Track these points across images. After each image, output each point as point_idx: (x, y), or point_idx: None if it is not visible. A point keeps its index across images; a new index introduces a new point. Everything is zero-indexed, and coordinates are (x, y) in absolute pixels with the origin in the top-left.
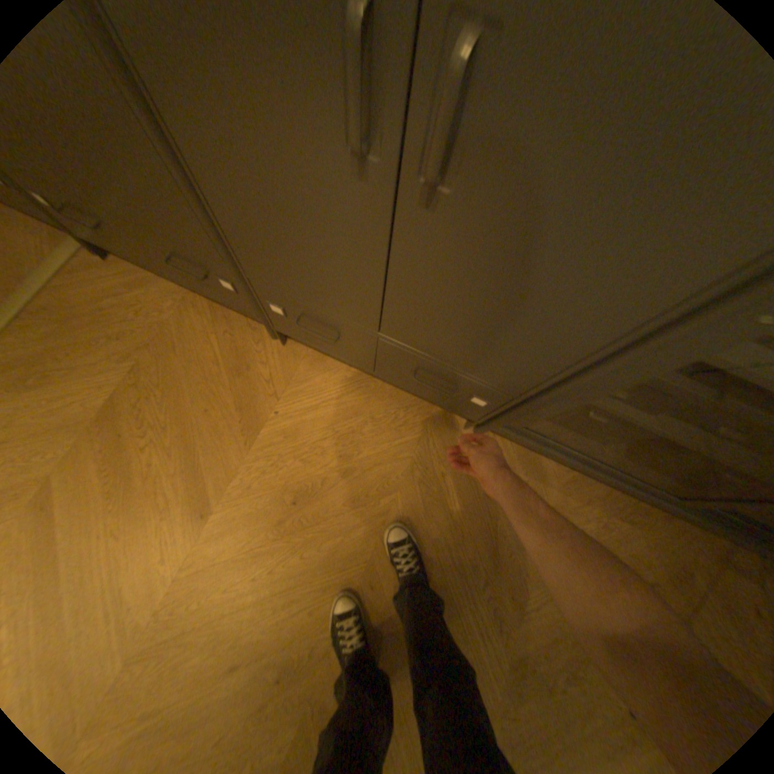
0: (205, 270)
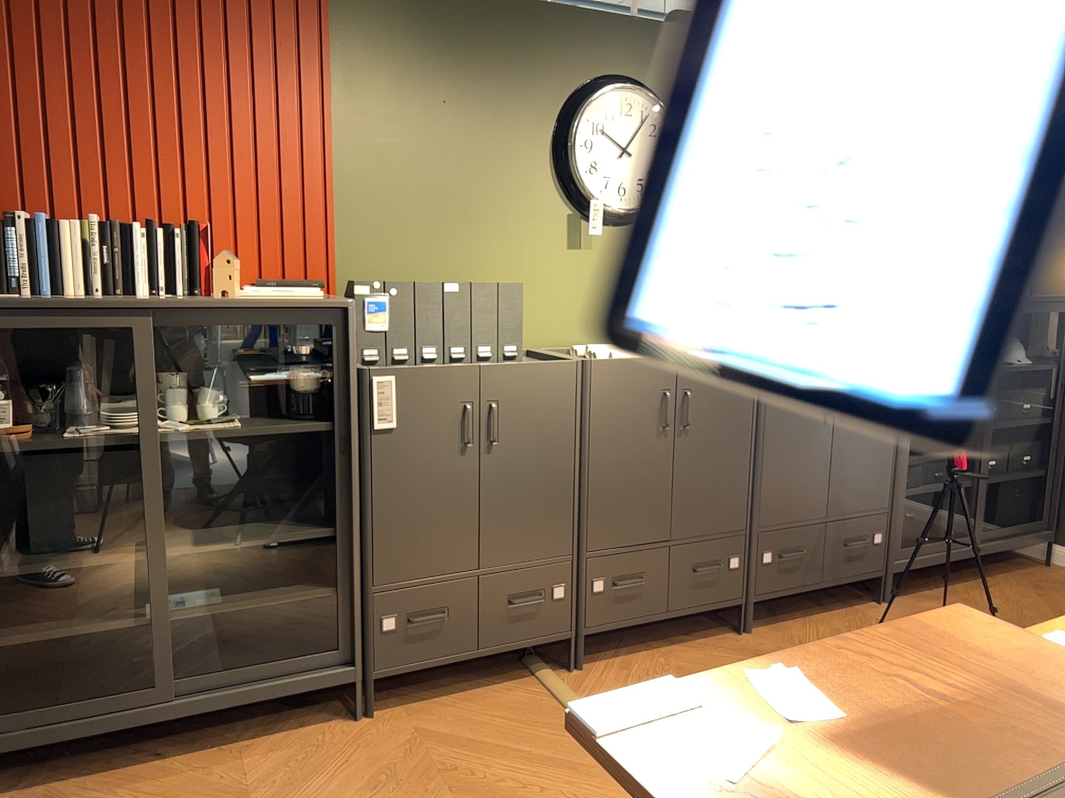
0: (725, 555)
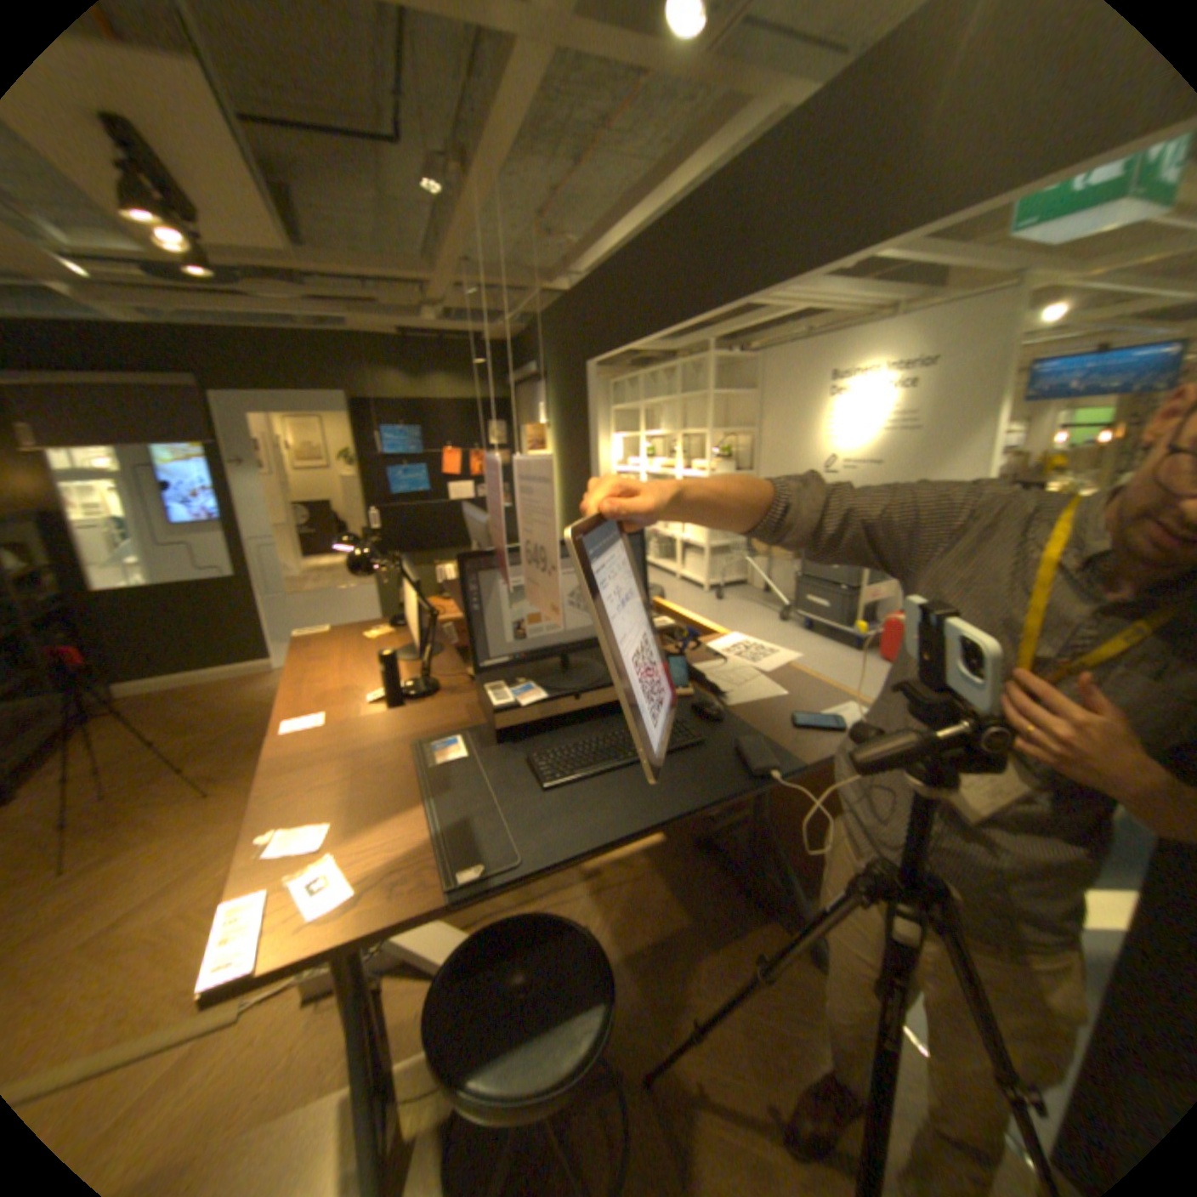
0: None
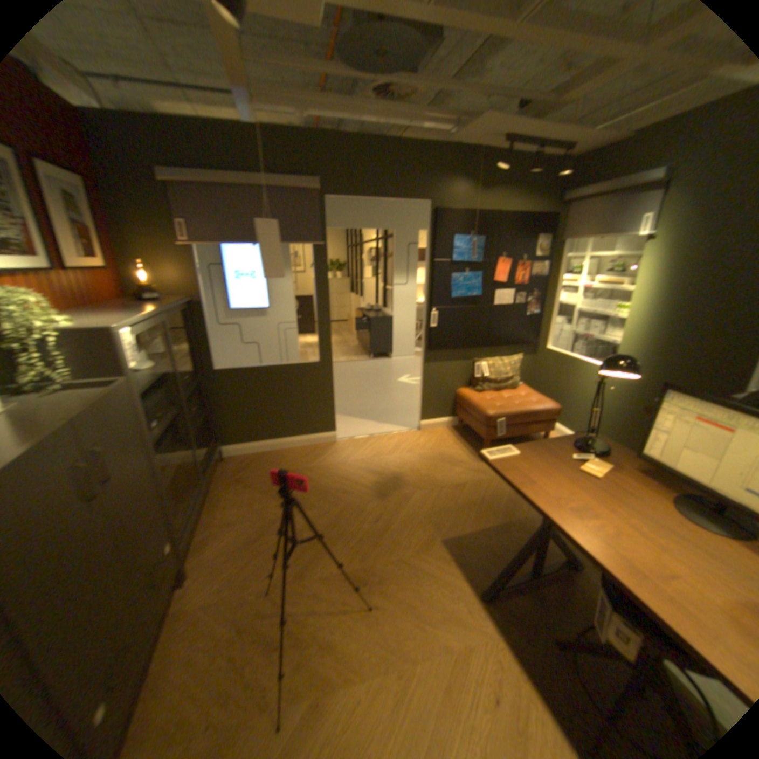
0: None
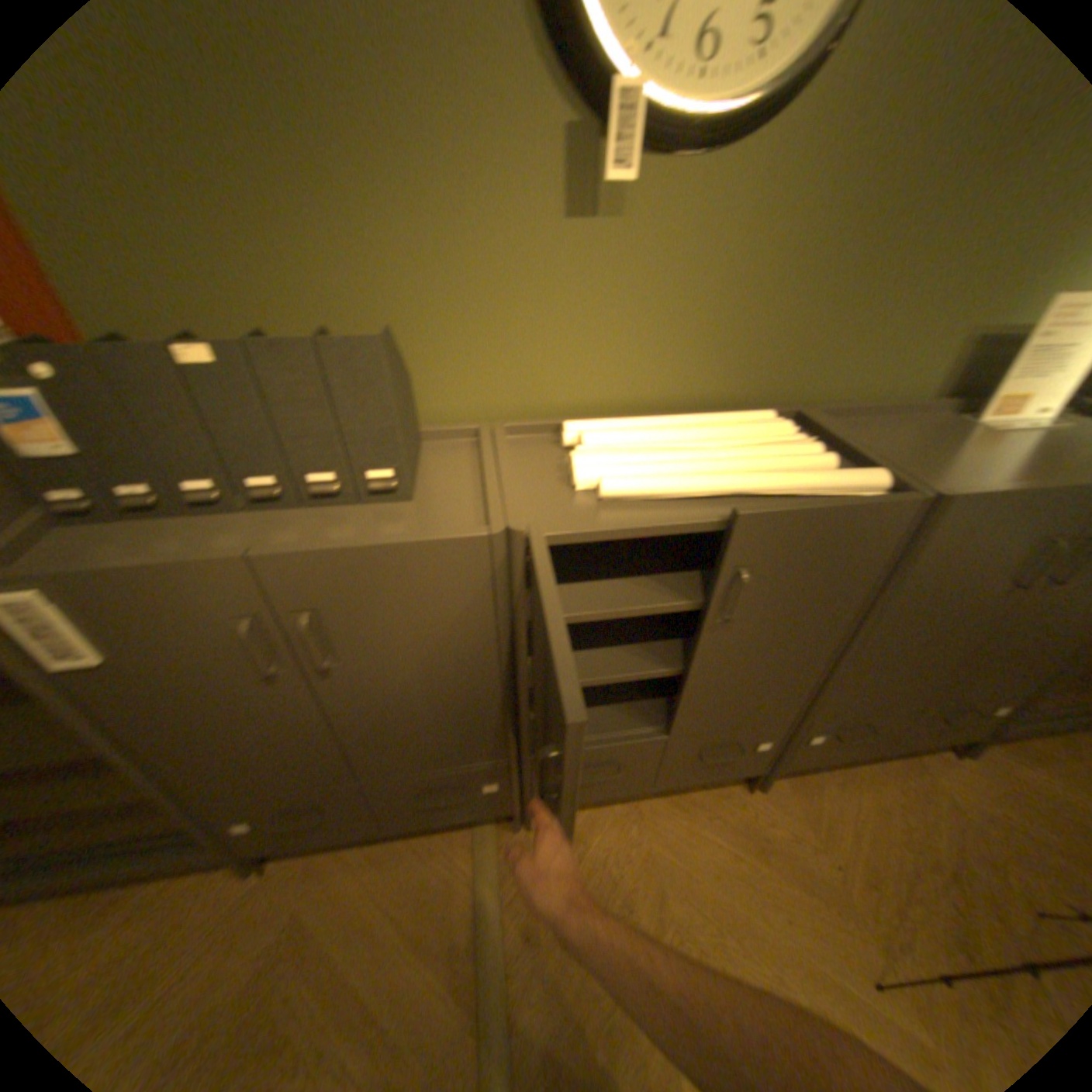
0: (754, 741)
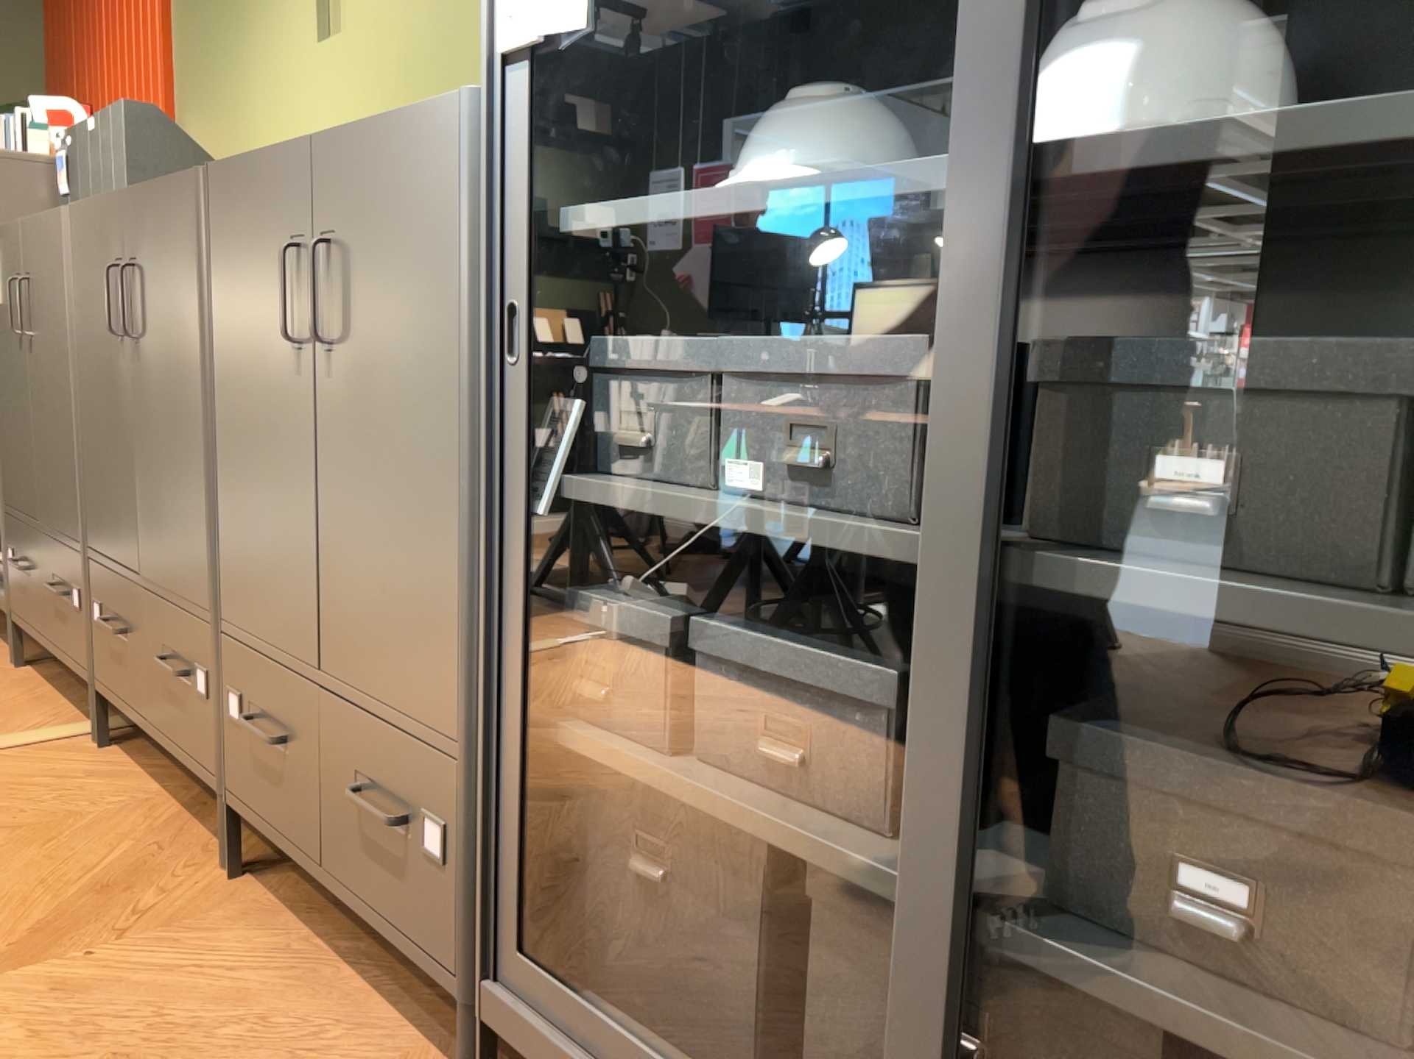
0: (190, 655)
